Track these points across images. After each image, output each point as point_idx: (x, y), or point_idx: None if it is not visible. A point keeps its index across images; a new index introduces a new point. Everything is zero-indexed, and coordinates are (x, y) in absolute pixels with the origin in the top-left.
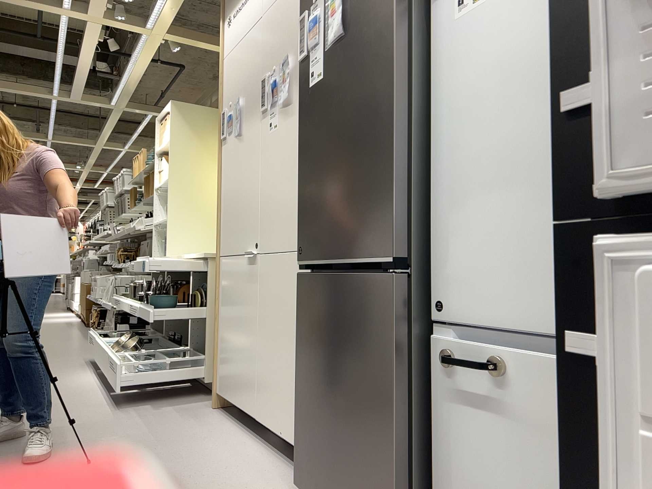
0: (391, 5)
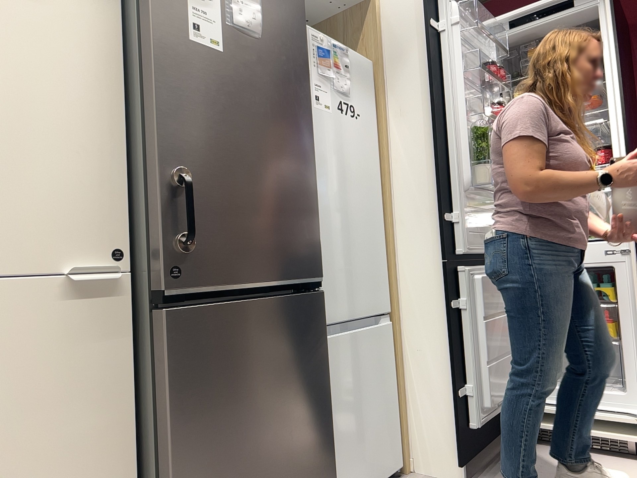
0: (305, 64)
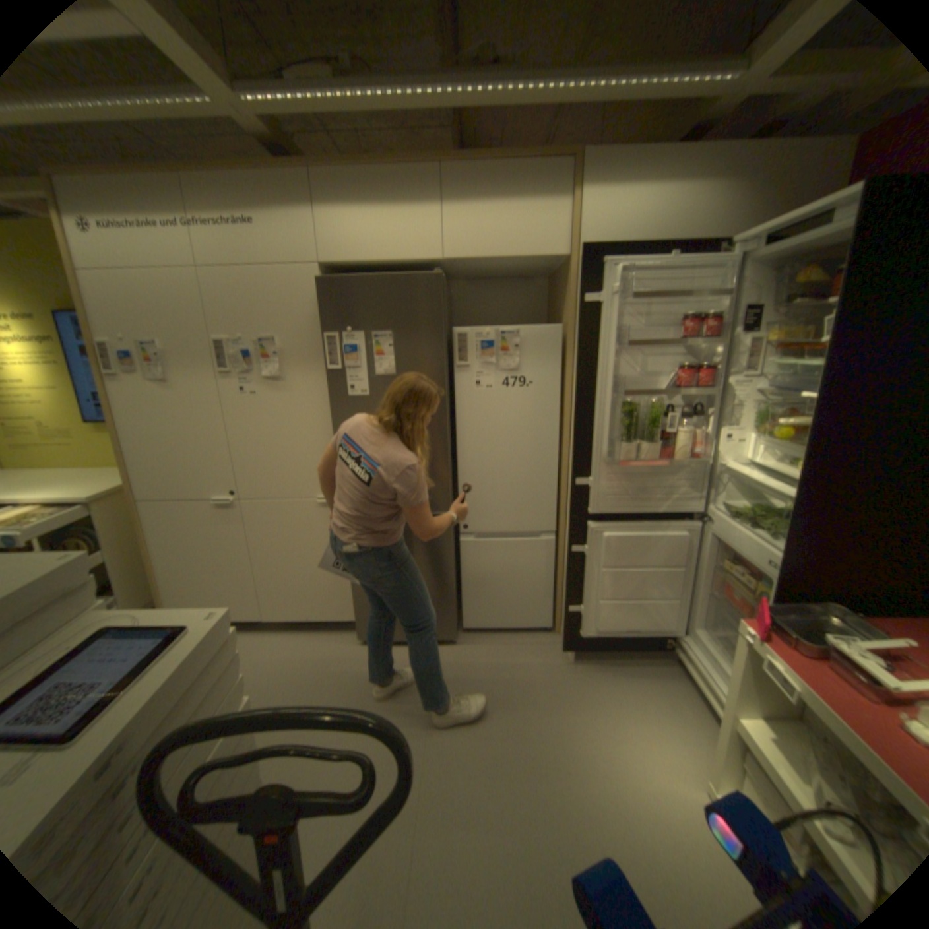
0: (441, 377)
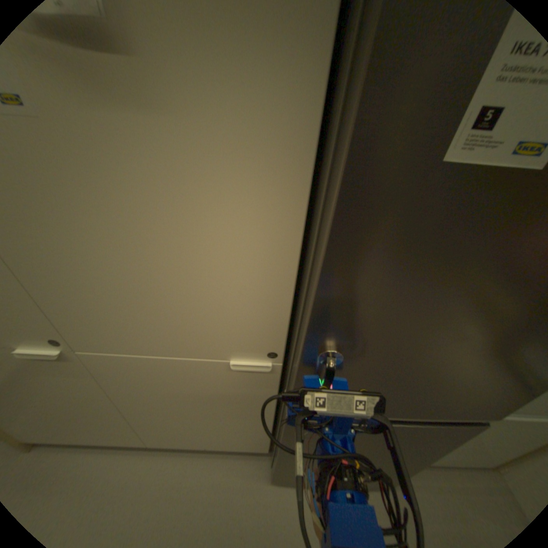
0: None
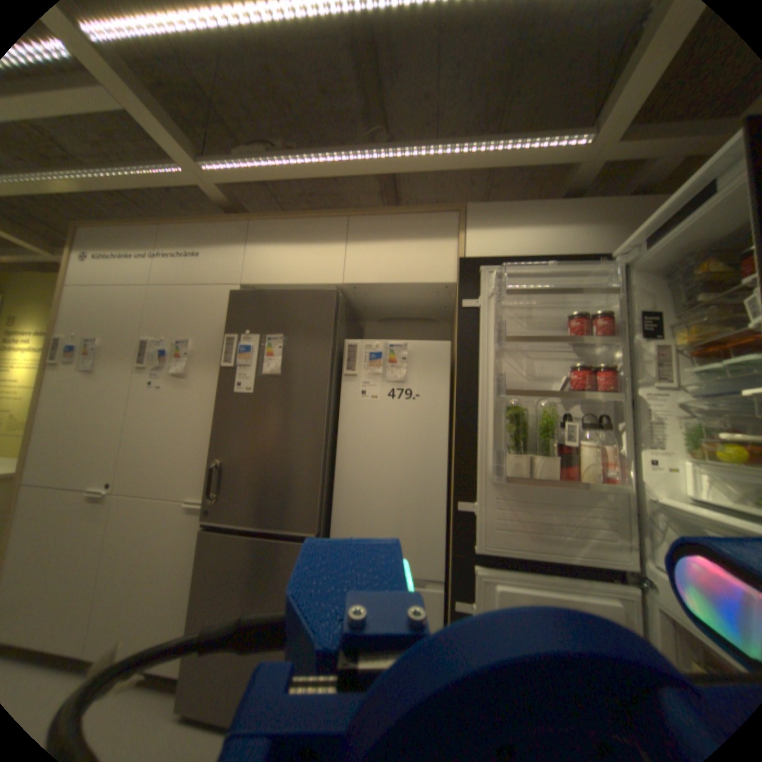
0: (324, 380)
